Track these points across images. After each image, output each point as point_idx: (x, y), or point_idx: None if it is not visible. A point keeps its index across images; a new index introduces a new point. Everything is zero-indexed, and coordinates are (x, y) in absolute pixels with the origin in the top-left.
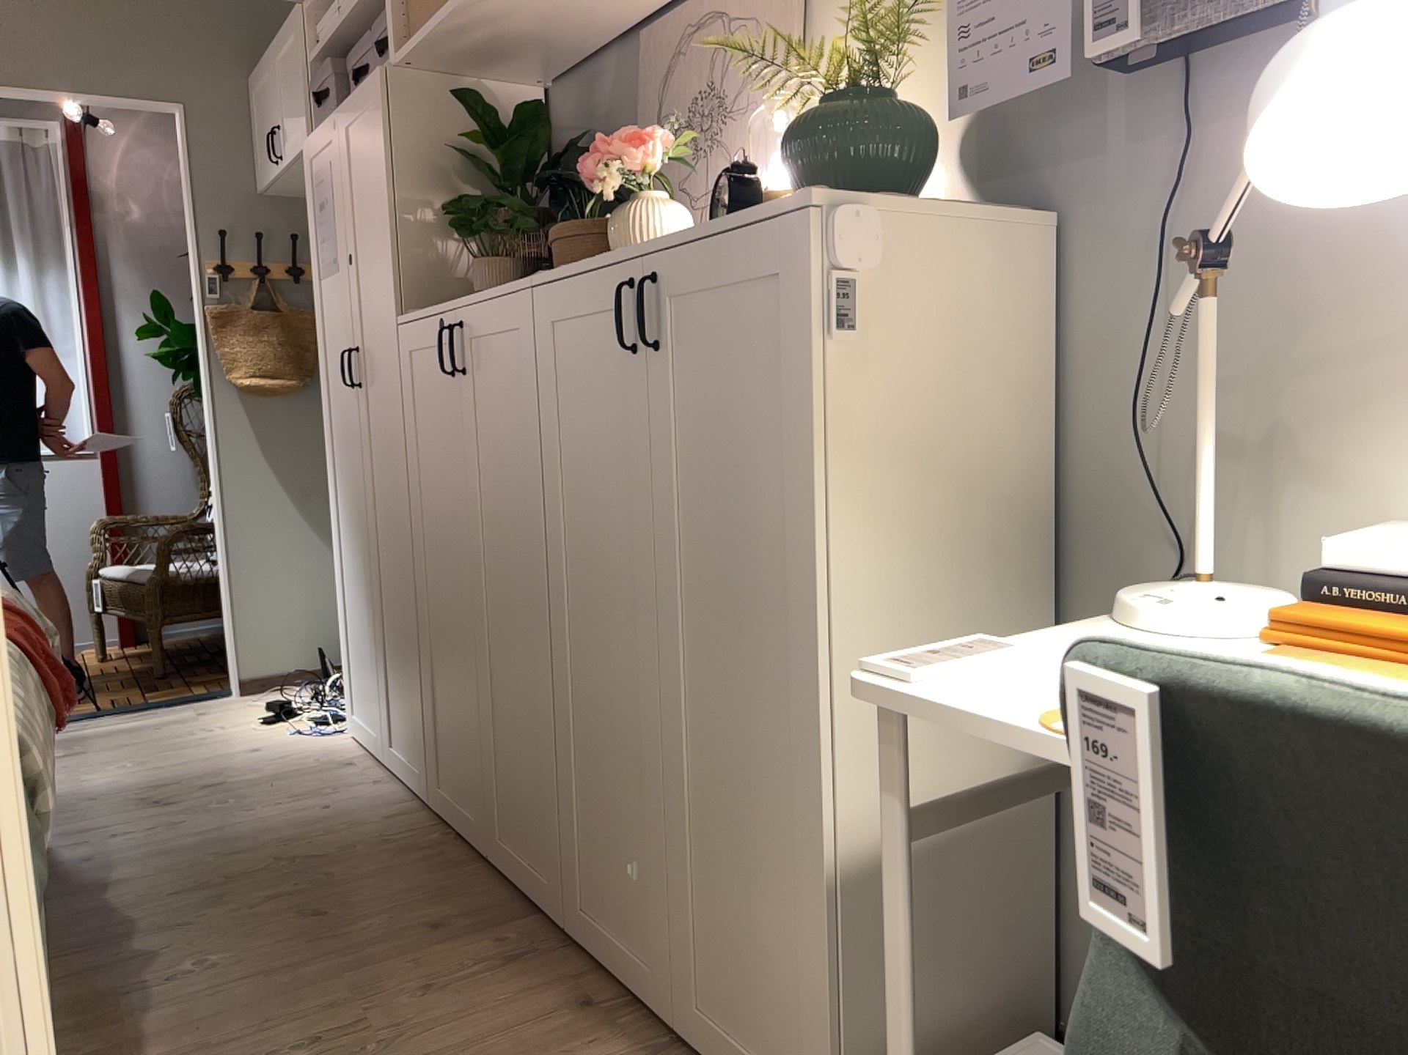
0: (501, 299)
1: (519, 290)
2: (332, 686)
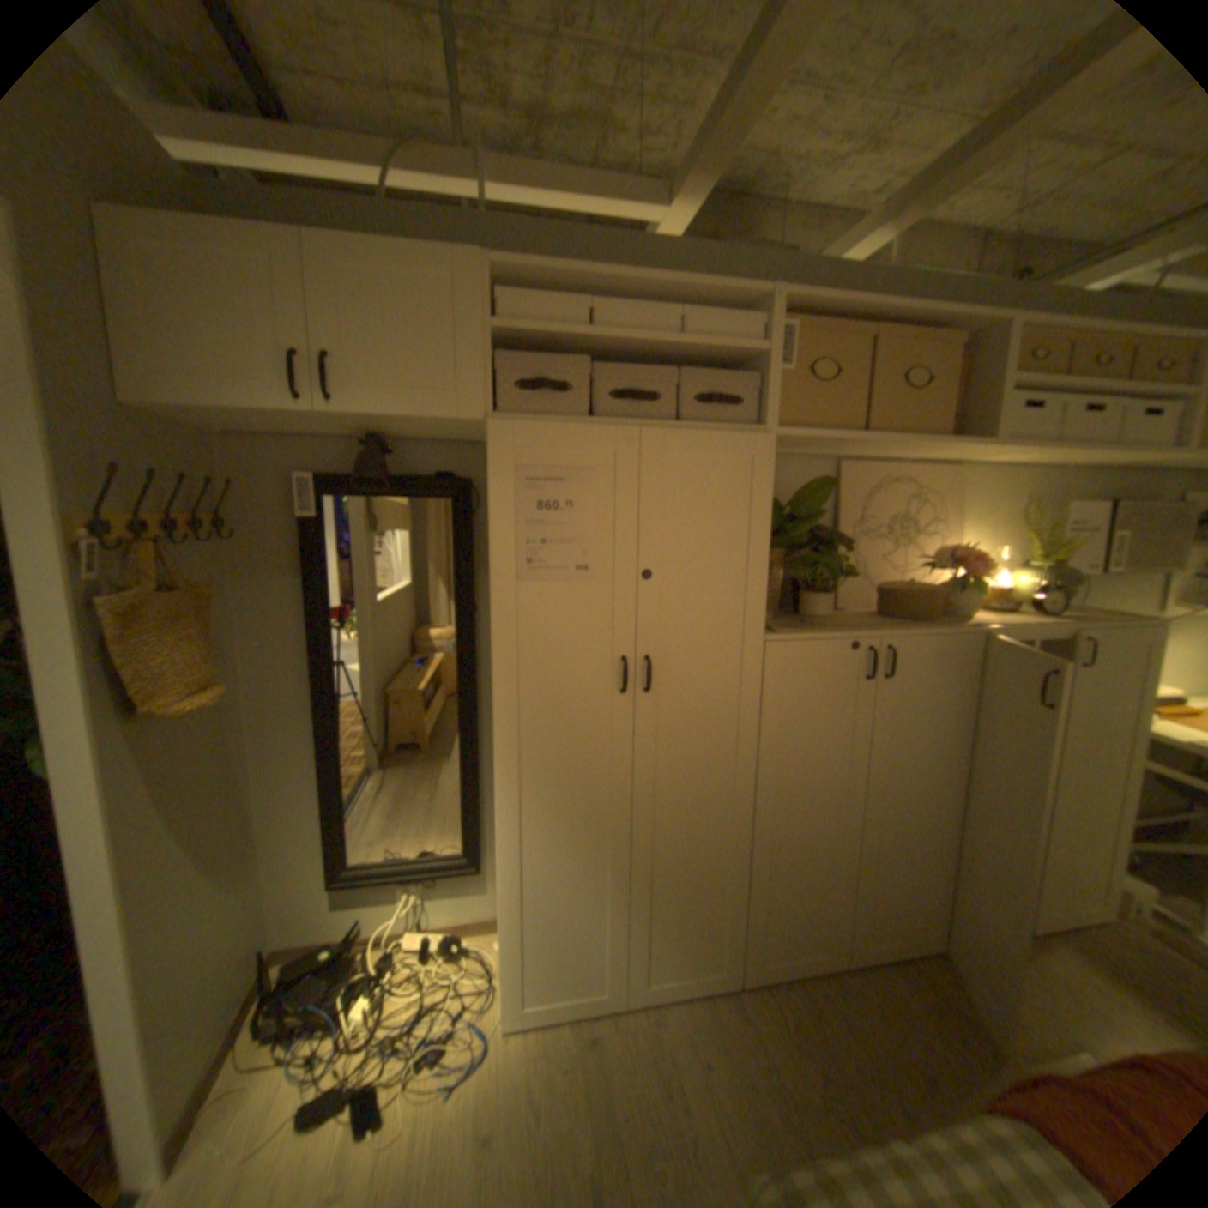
0: (952, 637)
1: (972, 634)
2: (344, 1030)
